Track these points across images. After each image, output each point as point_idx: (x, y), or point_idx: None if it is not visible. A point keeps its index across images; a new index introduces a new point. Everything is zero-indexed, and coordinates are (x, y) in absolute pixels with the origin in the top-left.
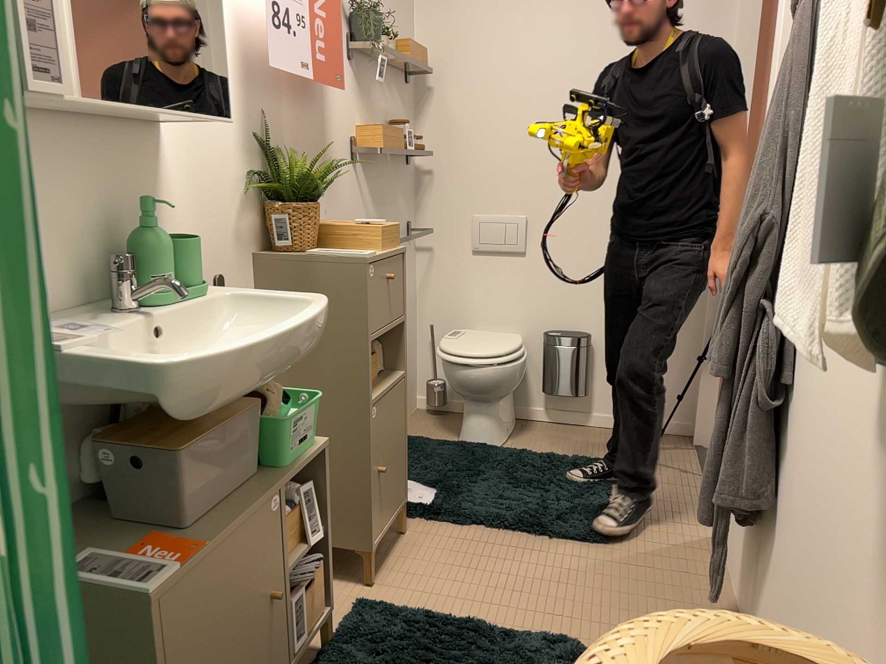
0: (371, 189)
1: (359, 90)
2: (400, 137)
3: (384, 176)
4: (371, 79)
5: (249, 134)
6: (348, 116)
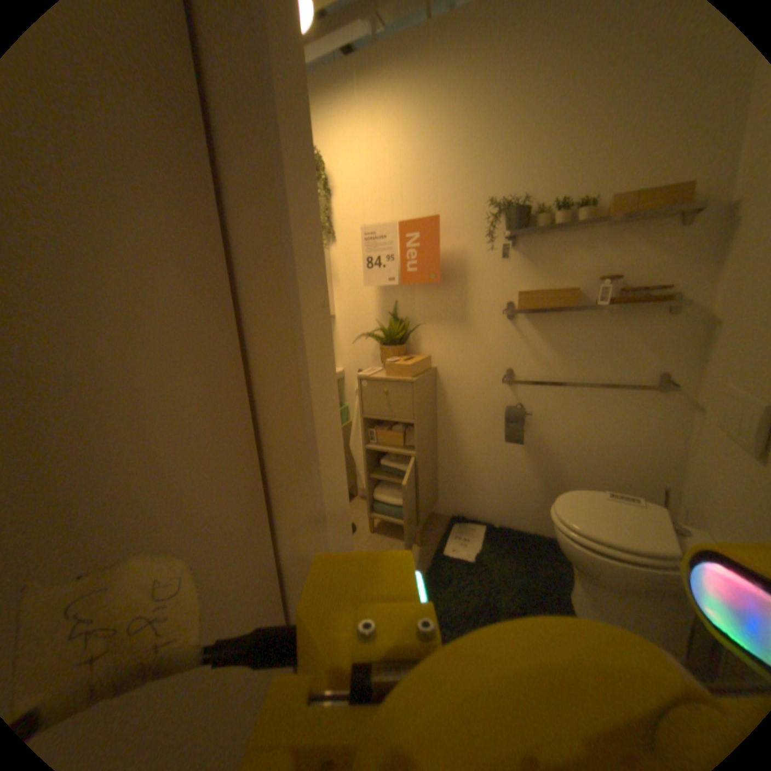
0: (549, 337)
1: (531, 260)
2: (566, 293)
3: (586, 325)
4: (561, 245)
5: (384, 312)
6: (504, 285)
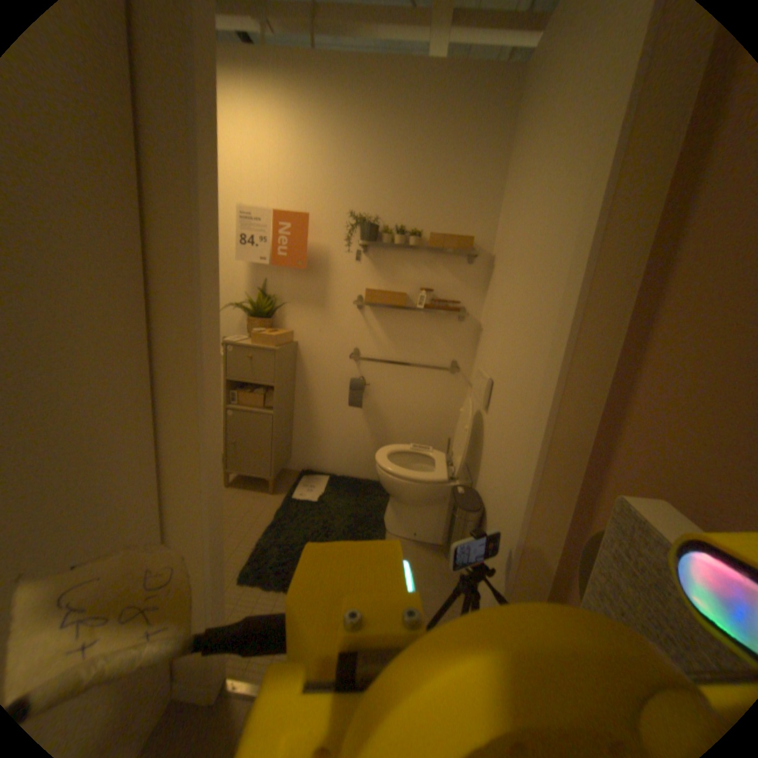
0: (385, 326)
1: (377, 265)
2: (397, 295)
3: (410, 320)
4: (397, 259)
5: (253, 286)
6: (356, 280)
